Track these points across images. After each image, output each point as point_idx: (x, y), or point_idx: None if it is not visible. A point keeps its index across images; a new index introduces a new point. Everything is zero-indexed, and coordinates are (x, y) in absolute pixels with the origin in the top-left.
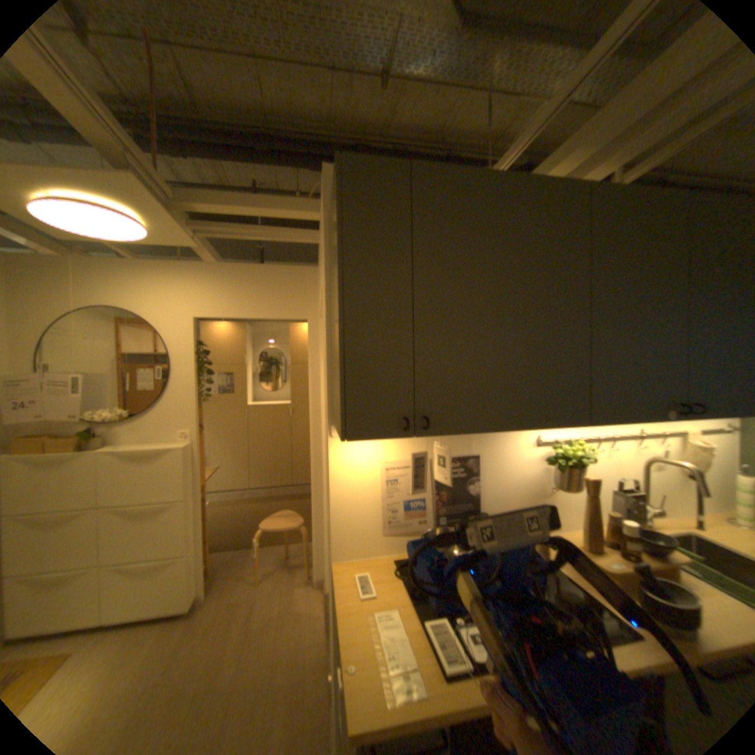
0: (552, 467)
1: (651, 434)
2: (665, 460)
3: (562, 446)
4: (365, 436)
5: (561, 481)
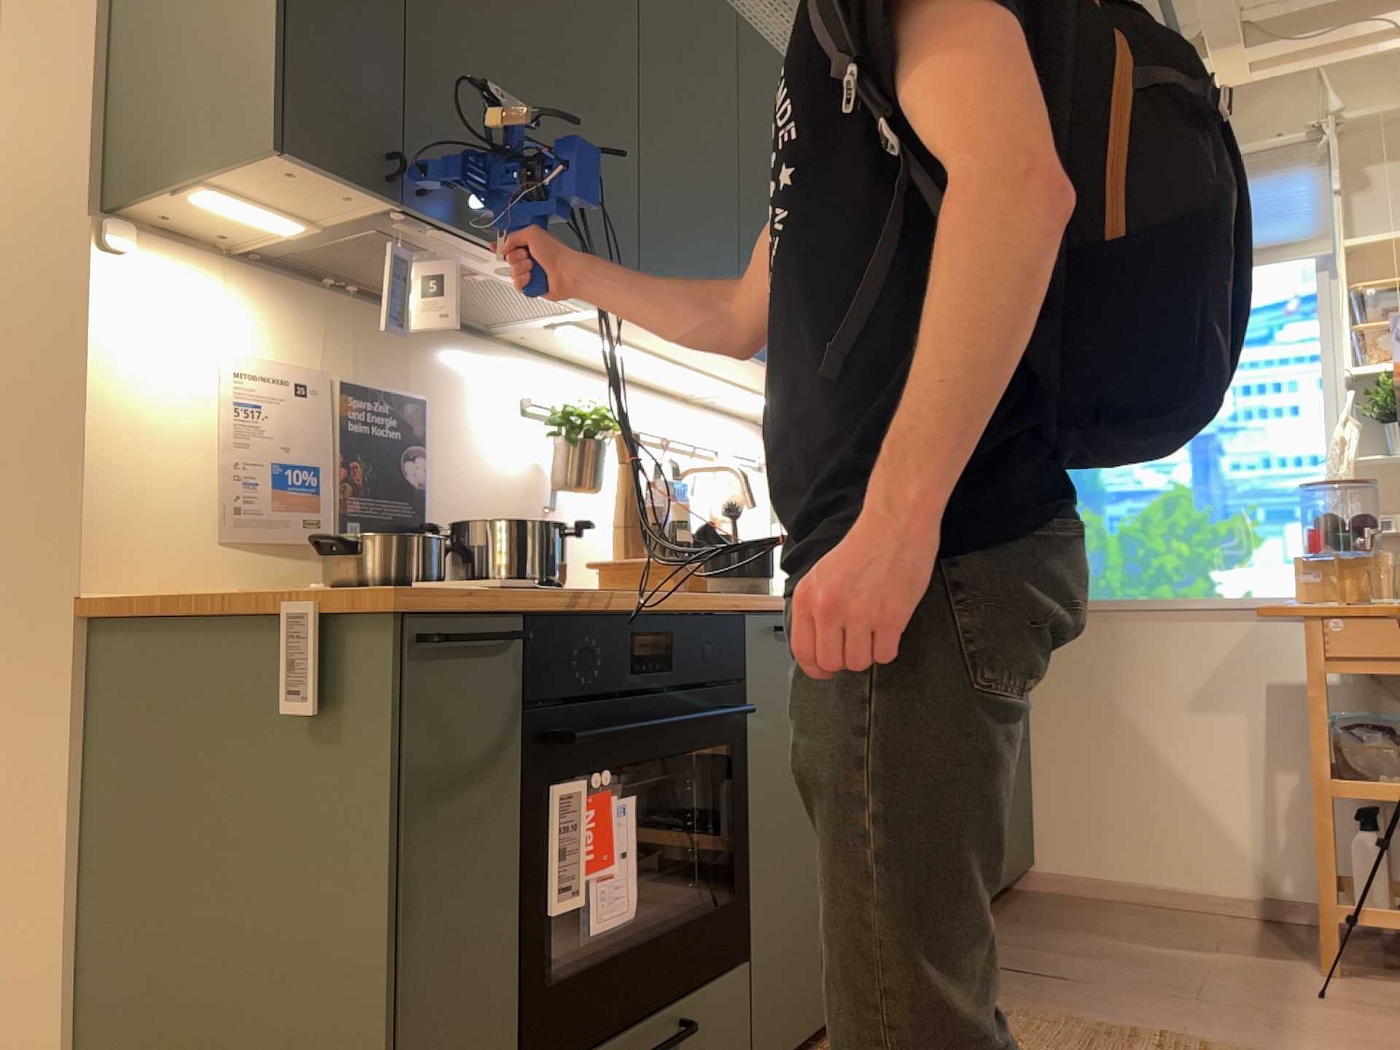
0: (546, 457)
1: (675, 443)
2: (701, 466)
3: (568, 406)
4: (313, 165)
5: (565, 473)
